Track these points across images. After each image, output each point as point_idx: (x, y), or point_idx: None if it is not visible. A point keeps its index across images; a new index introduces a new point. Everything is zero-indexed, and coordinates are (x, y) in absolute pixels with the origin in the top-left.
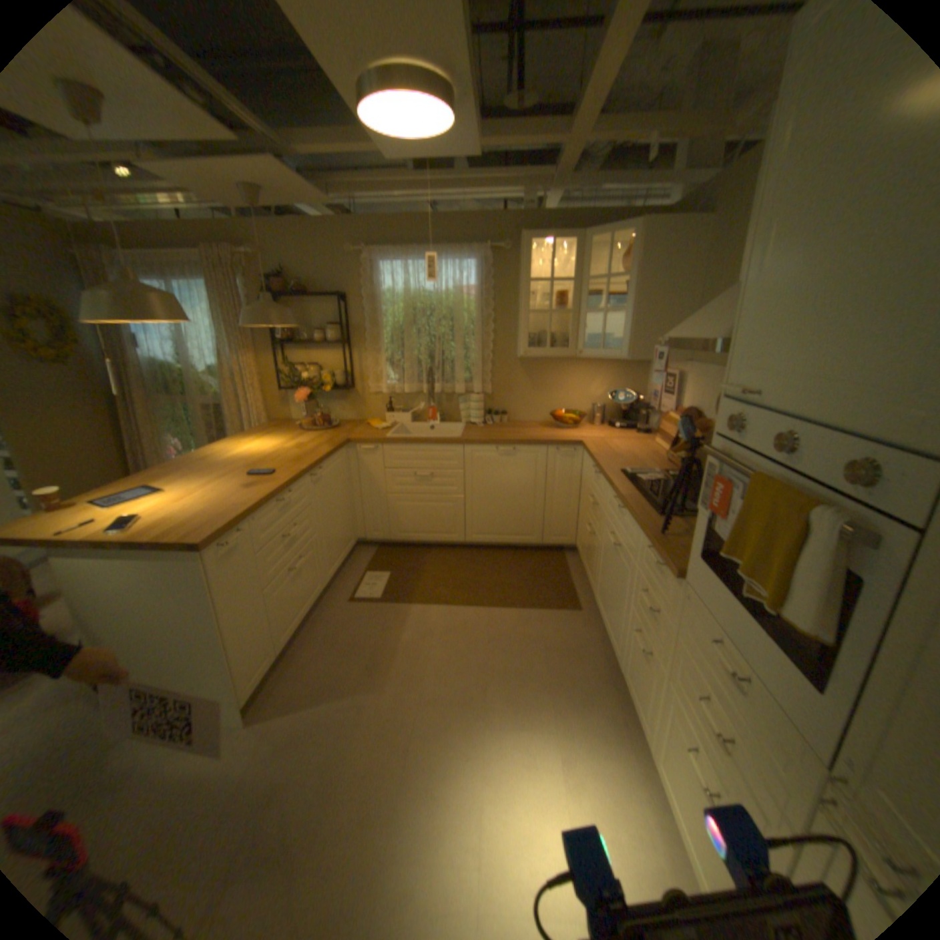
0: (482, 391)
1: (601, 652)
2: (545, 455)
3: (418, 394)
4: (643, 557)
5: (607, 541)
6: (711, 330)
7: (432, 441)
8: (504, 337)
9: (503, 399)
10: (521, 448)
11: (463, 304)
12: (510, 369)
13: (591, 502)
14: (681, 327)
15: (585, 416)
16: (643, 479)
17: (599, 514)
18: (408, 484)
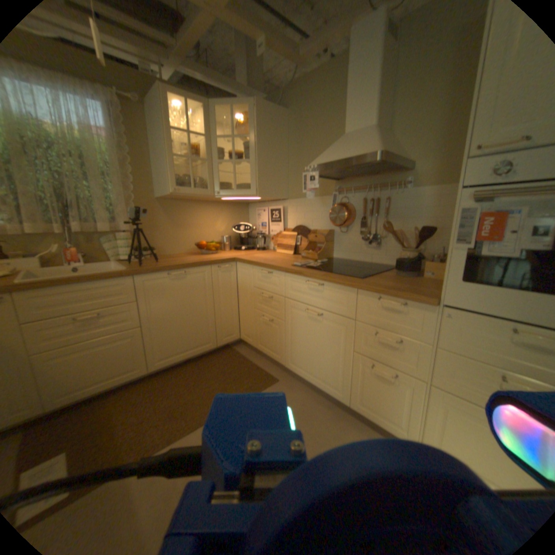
0: (126, 230)
1: (315, 402)
2: (210, 273)
3: (42, 236)
4: (364, 310)
5: (297, 318)
6: (361, 150)
7: (92, 278)
8: (140, 181)
9: (148, 237)
10: (190, 270)
11: (92, 142)
12: (150, 210)
13: (266, 297)
14: (320, 158)
15: (218, 245)
16: (312, 266)
17: (276, 303)
18: (62, 335)
